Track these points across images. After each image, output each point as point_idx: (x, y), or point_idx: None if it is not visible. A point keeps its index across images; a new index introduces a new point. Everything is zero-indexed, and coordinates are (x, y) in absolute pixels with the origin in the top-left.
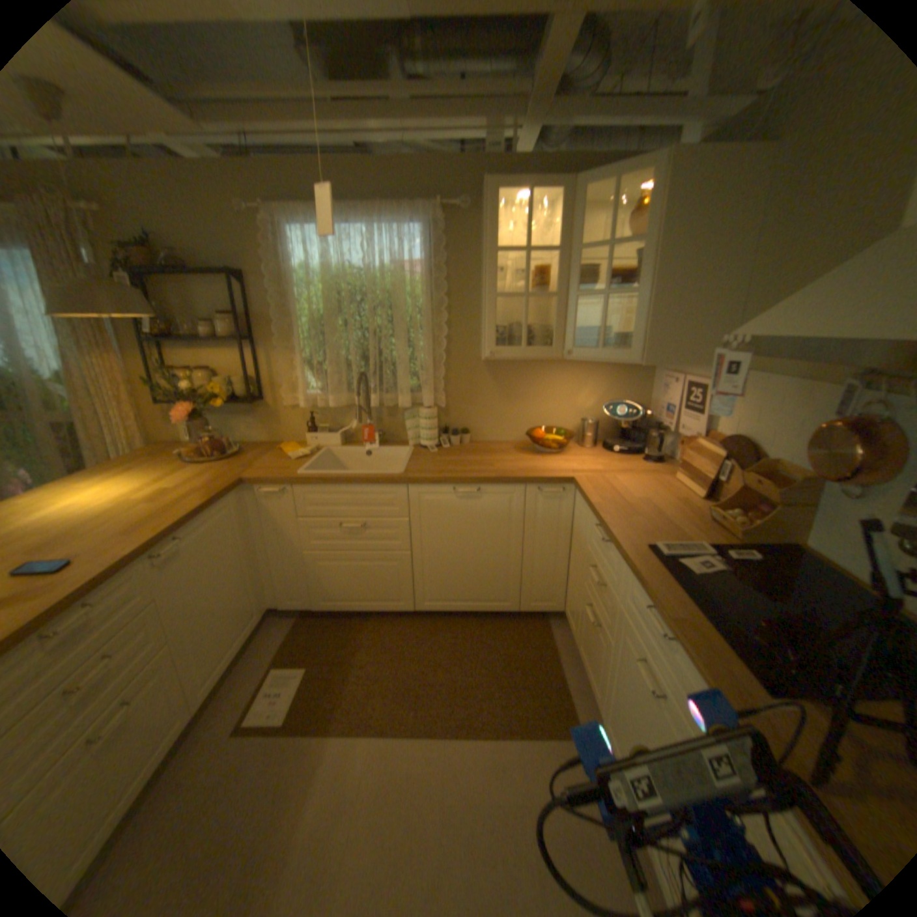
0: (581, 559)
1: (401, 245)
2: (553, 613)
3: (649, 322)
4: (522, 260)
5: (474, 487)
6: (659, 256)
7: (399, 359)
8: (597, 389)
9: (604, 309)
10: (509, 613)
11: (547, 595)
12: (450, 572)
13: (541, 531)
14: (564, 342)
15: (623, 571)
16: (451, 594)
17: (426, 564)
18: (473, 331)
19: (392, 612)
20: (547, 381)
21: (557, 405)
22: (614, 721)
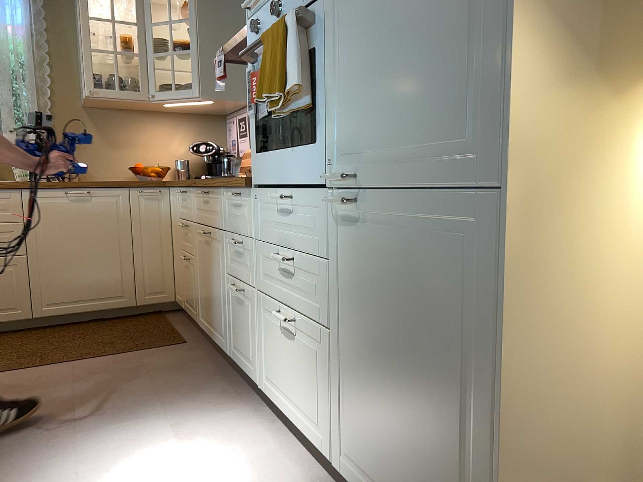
0: (177, 235)
1: (3, 9)
2: (165, 302)
3: (200, 70)
4: (110, 31)
5: (84, 190)
6: (199, 31)
7: (4, 101)
8: (185, 138)
9: (172, 63)
10: (126, 307)
11: (157, 285)
12: (67, 271)
13: (146, 227)
14: (149, 89)
15: (191, 199)
16: (69, 295)
17: (42, 265)
18: (74, 86)
19: (7, 322)
20: (144, 130)
21: (155, 150)
22: (200, 307)
